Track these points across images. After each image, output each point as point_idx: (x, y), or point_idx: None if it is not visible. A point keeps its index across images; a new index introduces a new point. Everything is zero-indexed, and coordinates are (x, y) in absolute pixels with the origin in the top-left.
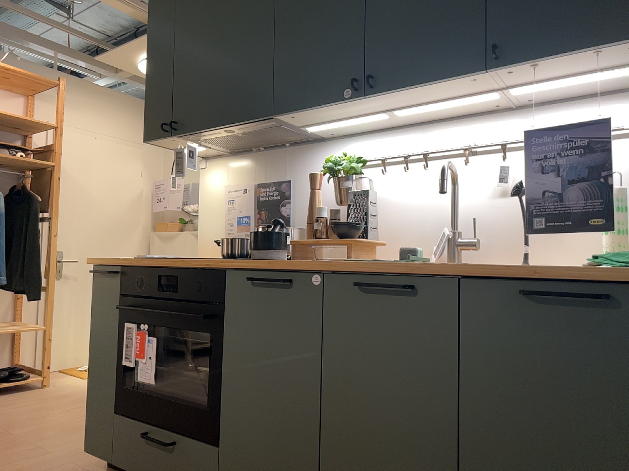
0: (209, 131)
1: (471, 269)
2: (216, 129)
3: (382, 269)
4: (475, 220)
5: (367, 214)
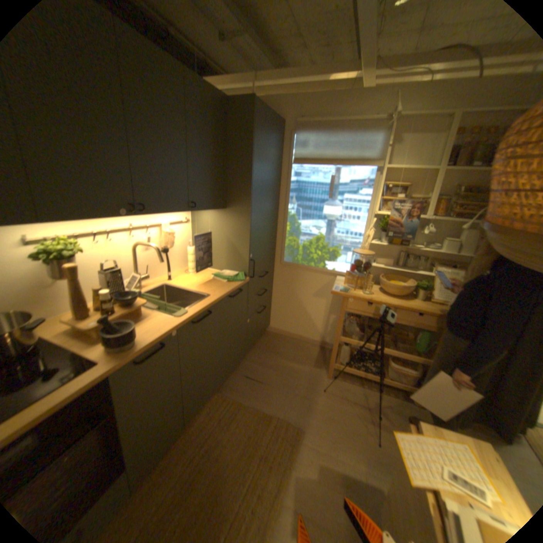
0: None
1: (222, 297)
2: None
3: (196, 311)
4: (148, 266)
5: (118, 283)
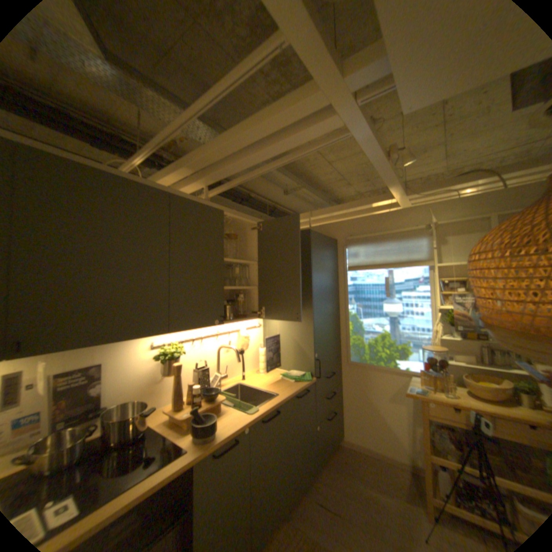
0: (81, 347)
1: (290, 397)
2: (94, 345)
3: (267, 410)
4: (227, 366)
5: (205, 381)
